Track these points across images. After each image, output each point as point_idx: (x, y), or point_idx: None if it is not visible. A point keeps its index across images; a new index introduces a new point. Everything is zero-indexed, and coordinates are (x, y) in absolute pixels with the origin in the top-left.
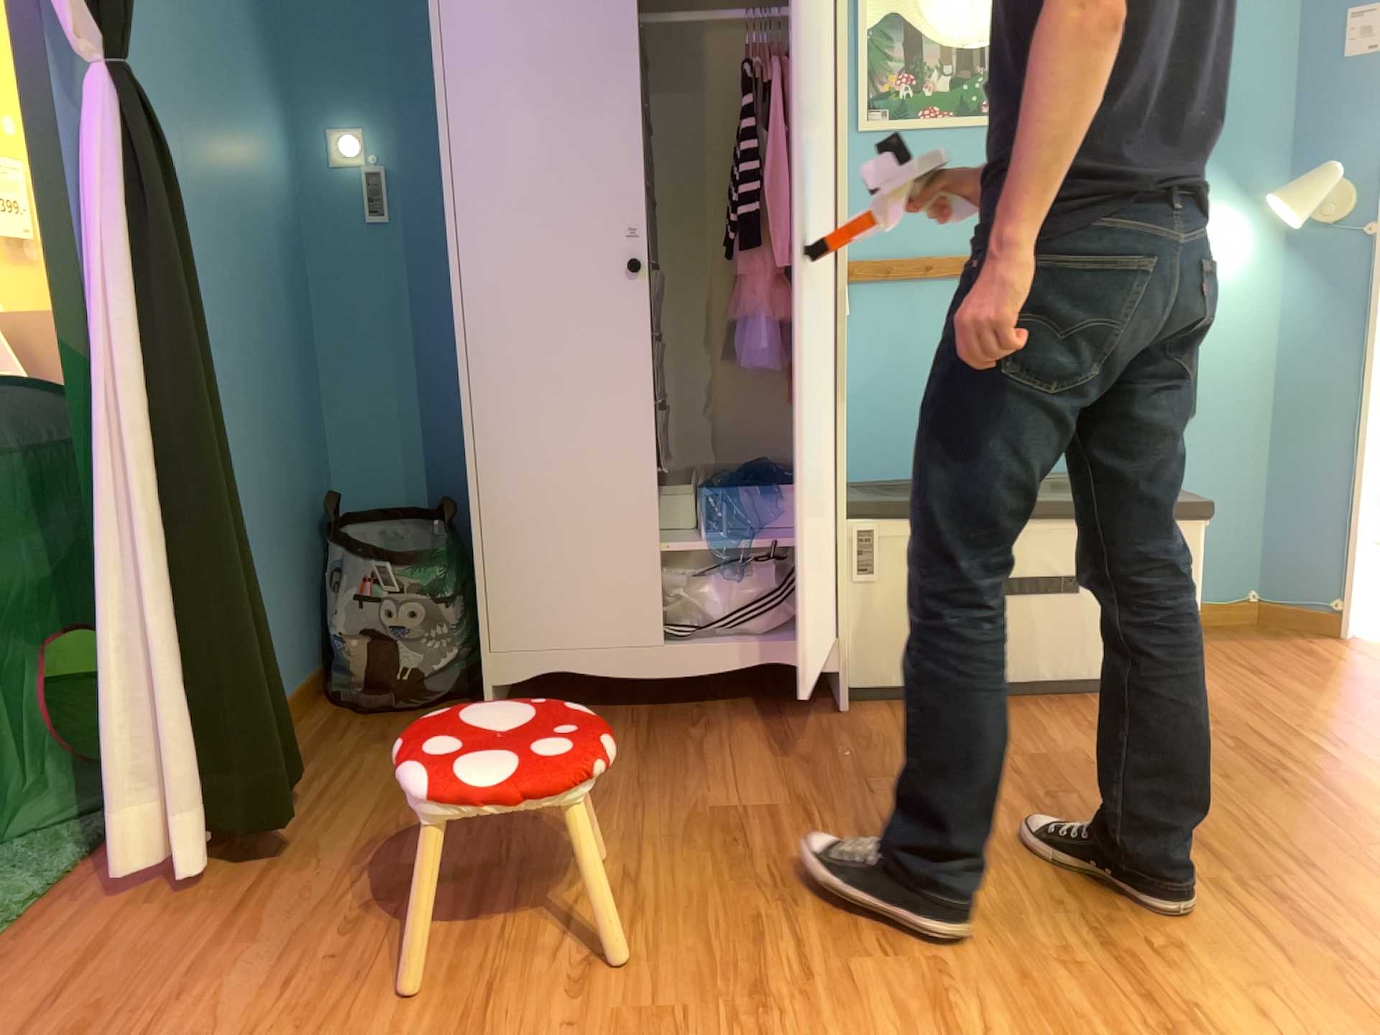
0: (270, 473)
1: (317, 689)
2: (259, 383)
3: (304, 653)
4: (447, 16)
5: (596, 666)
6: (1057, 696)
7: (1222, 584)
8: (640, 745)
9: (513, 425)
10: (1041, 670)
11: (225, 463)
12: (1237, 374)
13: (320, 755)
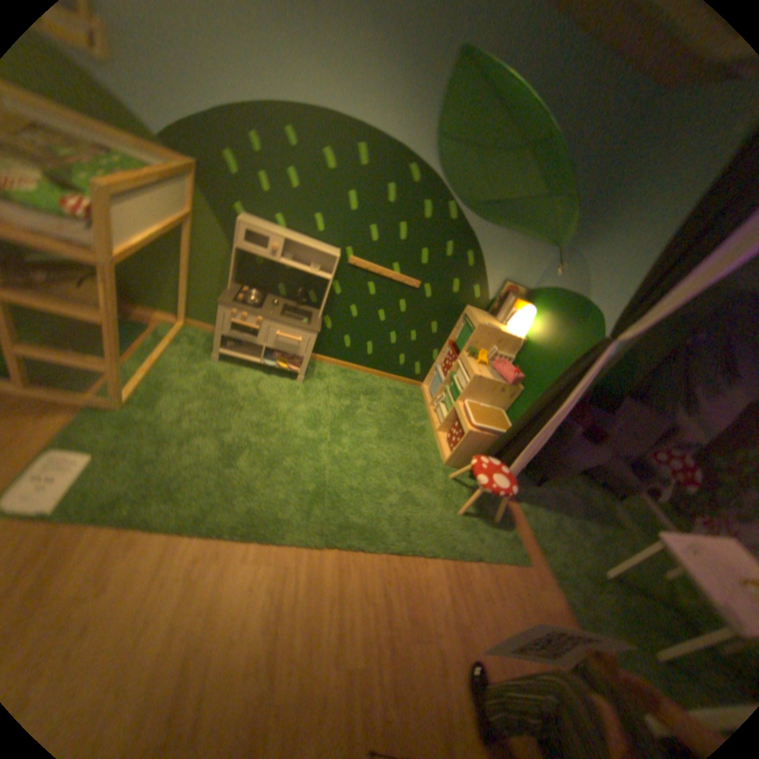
0: None
1: None
2: None
3: None
4: None
5: None
6: None
7: None
8: None
9: None
10: None
11: None
12: None
13: None
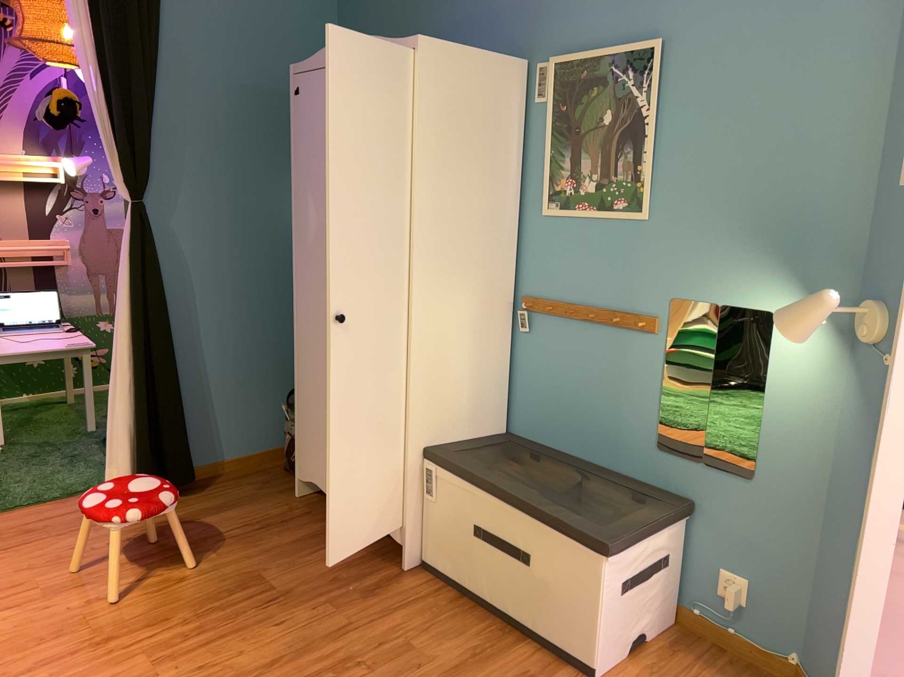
0: (265, 352)
1: (284, 454)
2: (264, 312)
3: (280, 436)
4: (295, 160)
5: (325, 490)
6: (512, 631)
7: (767, 631)
8: (308, 537)
9: (306, 358)
10: (508, 608)
11: (165, 352)
12: (792, 455)
13: (232, 482)
